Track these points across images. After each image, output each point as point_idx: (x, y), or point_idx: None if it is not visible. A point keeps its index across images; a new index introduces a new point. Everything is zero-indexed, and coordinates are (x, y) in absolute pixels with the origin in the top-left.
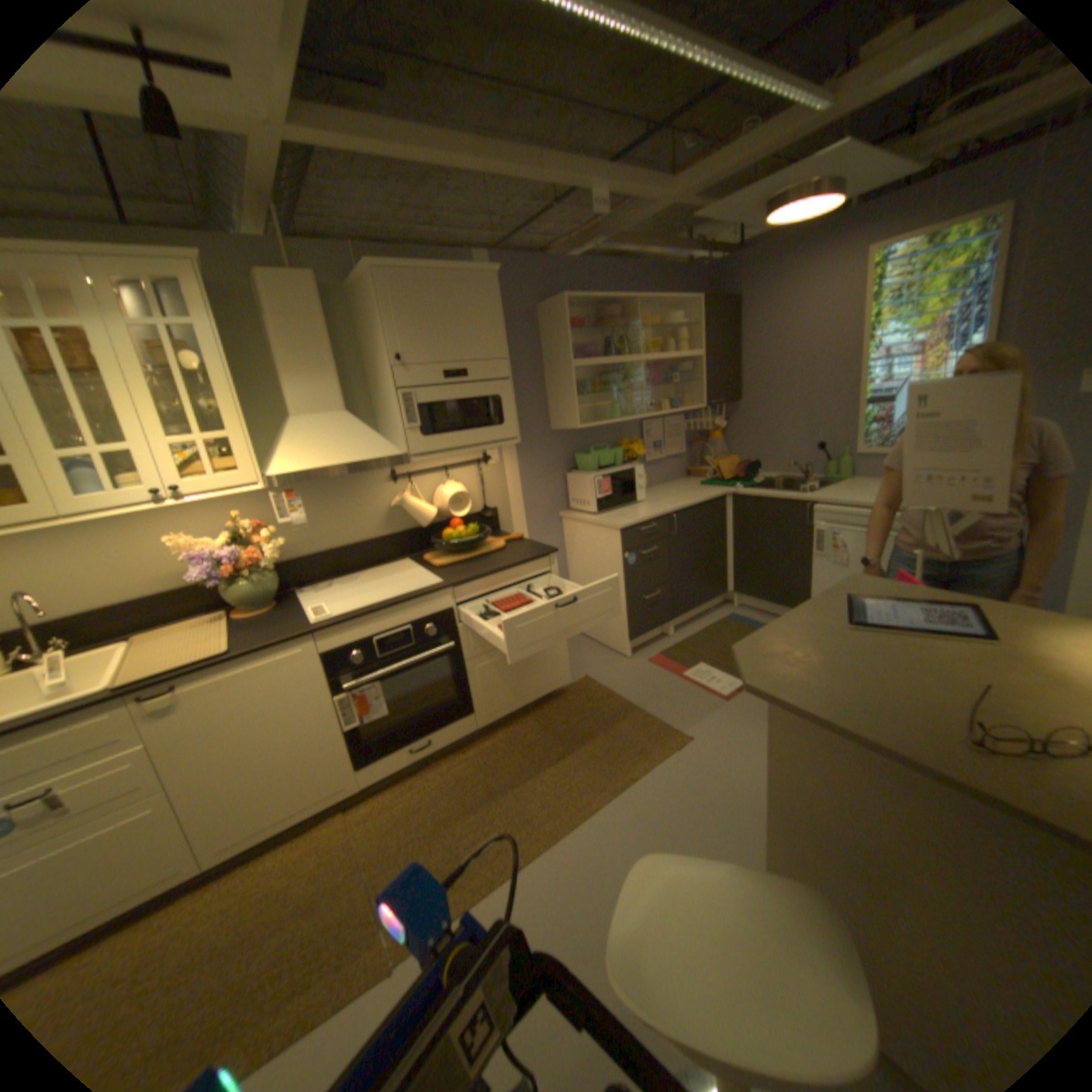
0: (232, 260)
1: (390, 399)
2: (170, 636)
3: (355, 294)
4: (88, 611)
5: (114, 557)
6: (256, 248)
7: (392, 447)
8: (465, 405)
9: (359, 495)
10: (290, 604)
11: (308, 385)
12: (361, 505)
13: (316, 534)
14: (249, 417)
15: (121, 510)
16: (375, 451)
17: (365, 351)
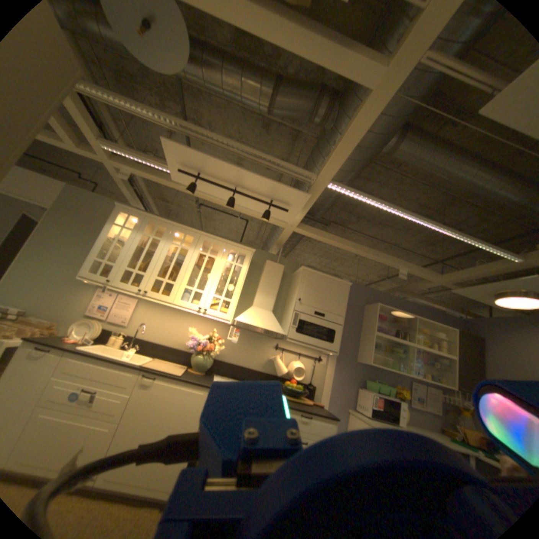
0: (261, 257)
1: (289, 313)
2: (165, 364)
3: (293, 277)
4: (151, 342)
5: (171, 328)
6: (270, 256)
7: (281, 330)
8: (318, 329)
9: (259, 348)
10: (209, 377)
11: (263, 298)
12: (257, 352)
13: (235, 355)
14: (239, 302)
15: (187, 309)
16: (274, 328)
17: (288, 296)
